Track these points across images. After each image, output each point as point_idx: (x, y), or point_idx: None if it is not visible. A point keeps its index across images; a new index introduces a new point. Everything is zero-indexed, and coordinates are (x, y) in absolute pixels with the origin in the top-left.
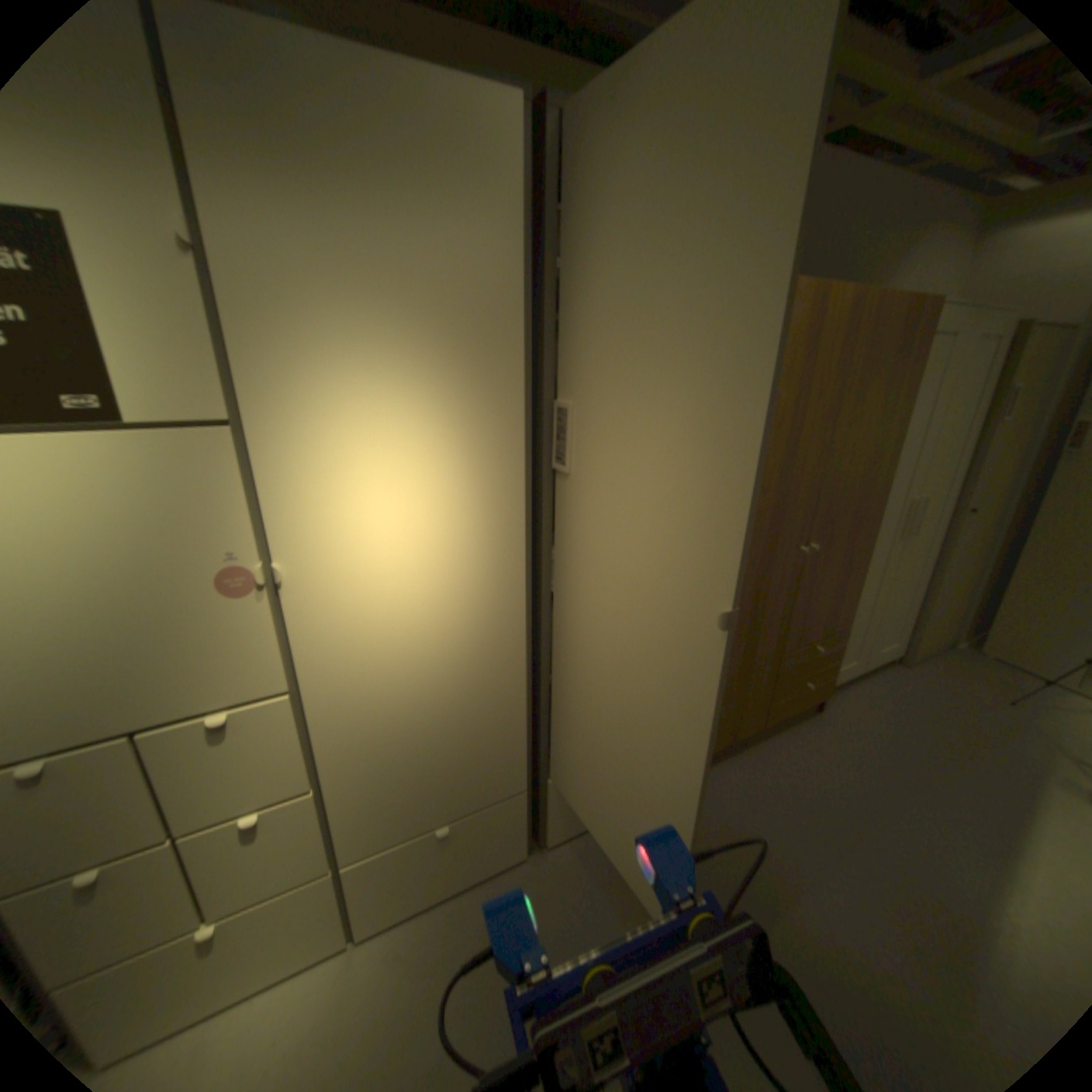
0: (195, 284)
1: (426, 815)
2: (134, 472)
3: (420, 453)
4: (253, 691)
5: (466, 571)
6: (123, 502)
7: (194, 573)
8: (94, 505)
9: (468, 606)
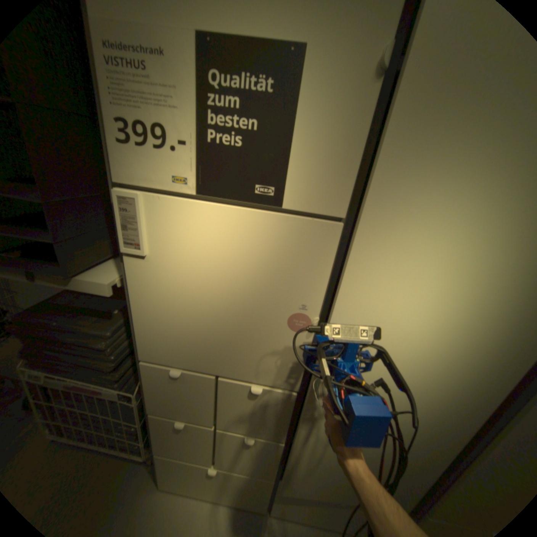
0: (372, 106)
1: (338, 487)
2: (275, 241)
3: (479, 274)
4: (280, 382)
5: (458, 371)
6: (262, 257)
7: (280, 309)
8: (247, 255)
9: (443, 394)
